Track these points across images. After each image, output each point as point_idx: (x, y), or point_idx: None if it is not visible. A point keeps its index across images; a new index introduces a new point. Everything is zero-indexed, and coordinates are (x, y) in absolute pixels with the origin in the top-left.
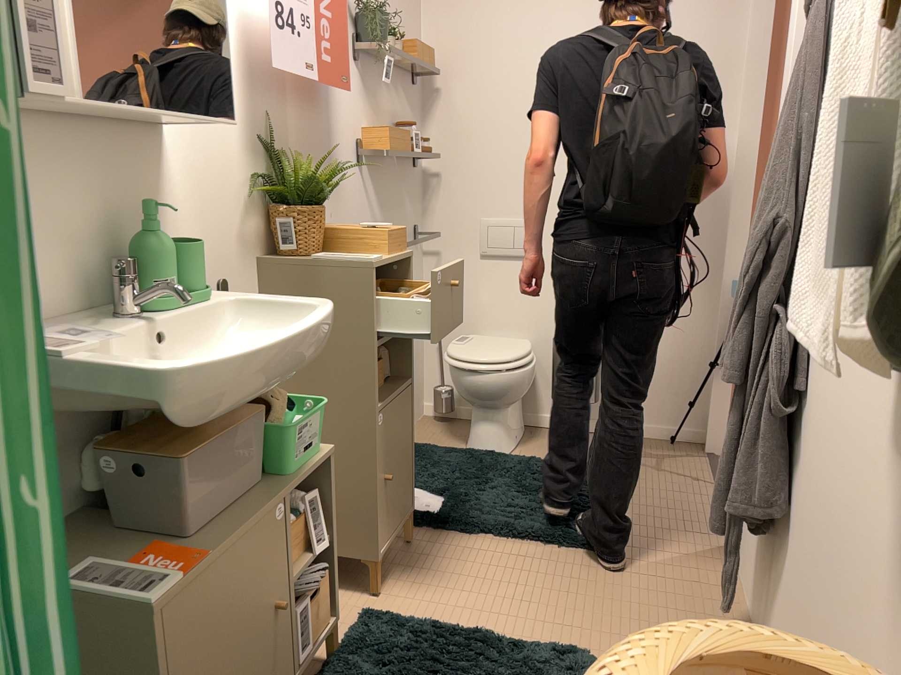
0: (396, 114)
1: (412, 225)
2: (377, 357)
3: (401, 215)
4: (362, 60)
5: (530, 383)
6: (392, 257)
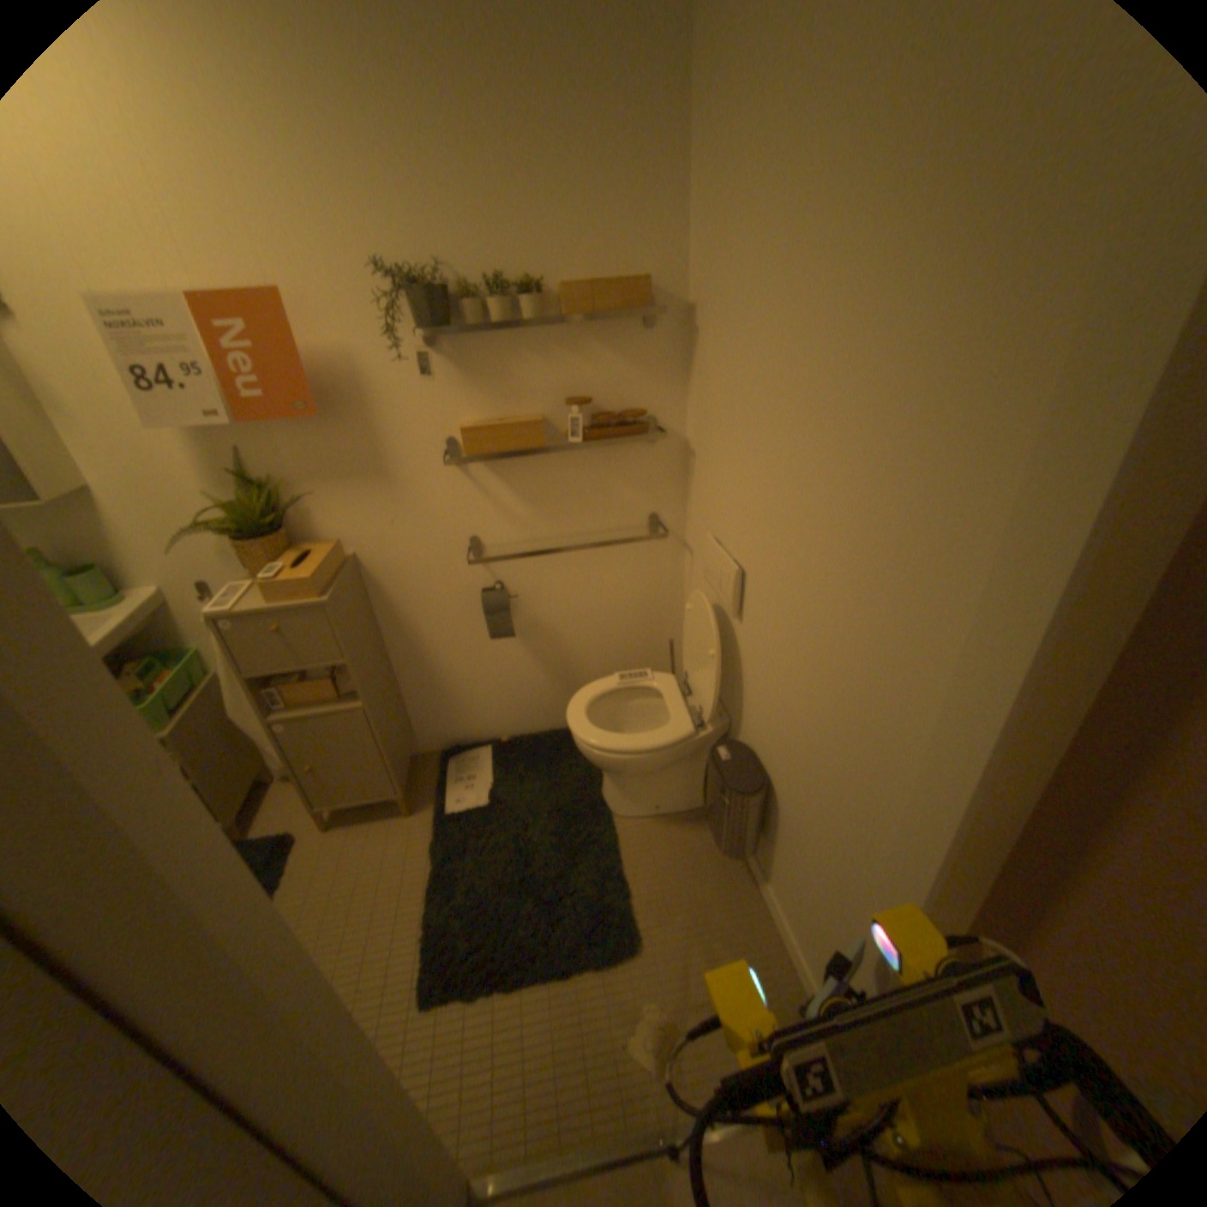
0: (575, 382)
1: (639, 515)
2: (244, 686)
3: (597, 507)
4: (449, 337)
5: (625, 773)
6: (263, 609)
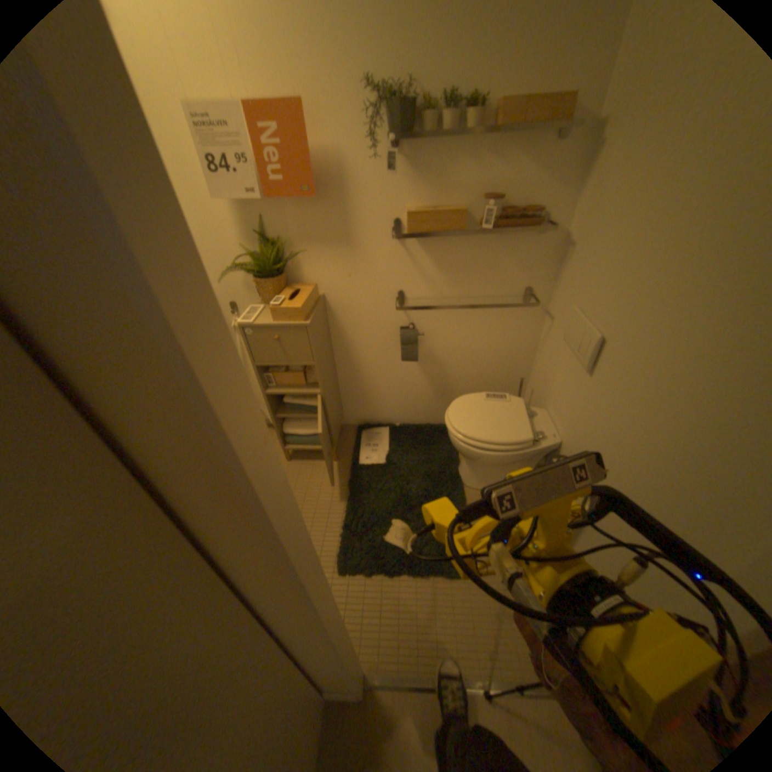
0: (493, 181)
1: (519, 287)
2: (255, 370)
3: (490, 278)
4: (409, 141)
5: (482, 462)
6: (271, 325)
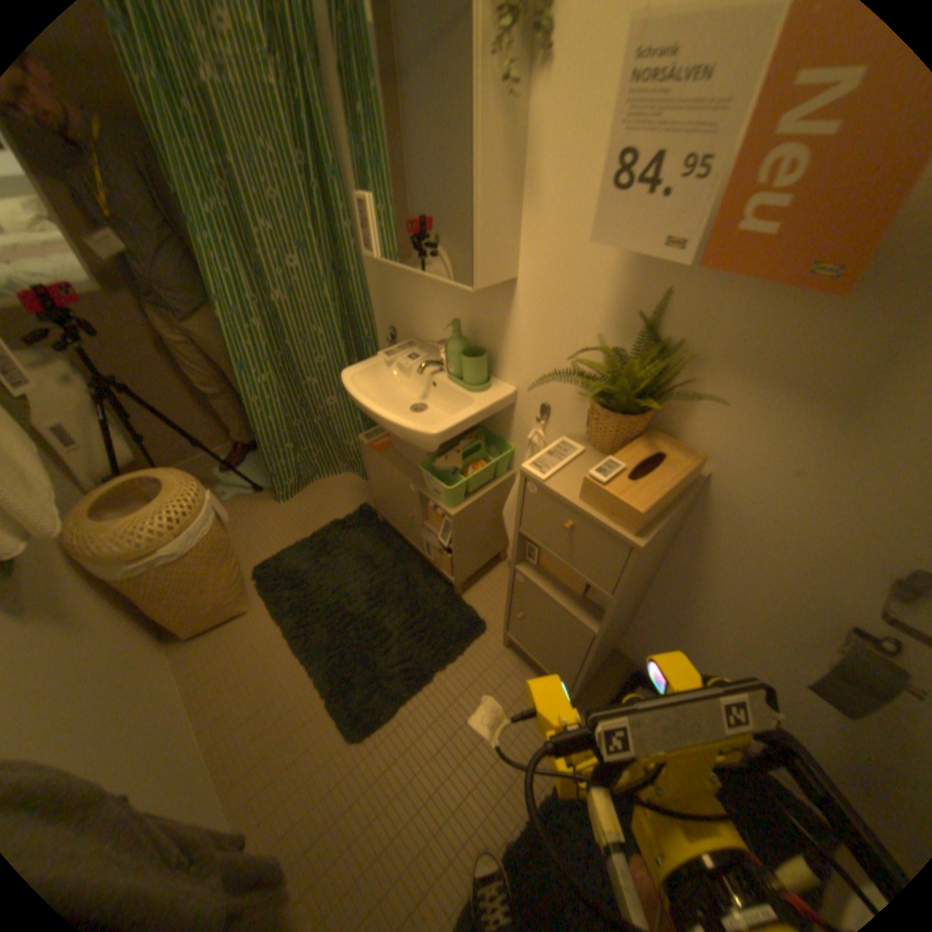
0: None
1: None
2: (515, 535)
3: None
4: None
5: None
6: (572, 501)
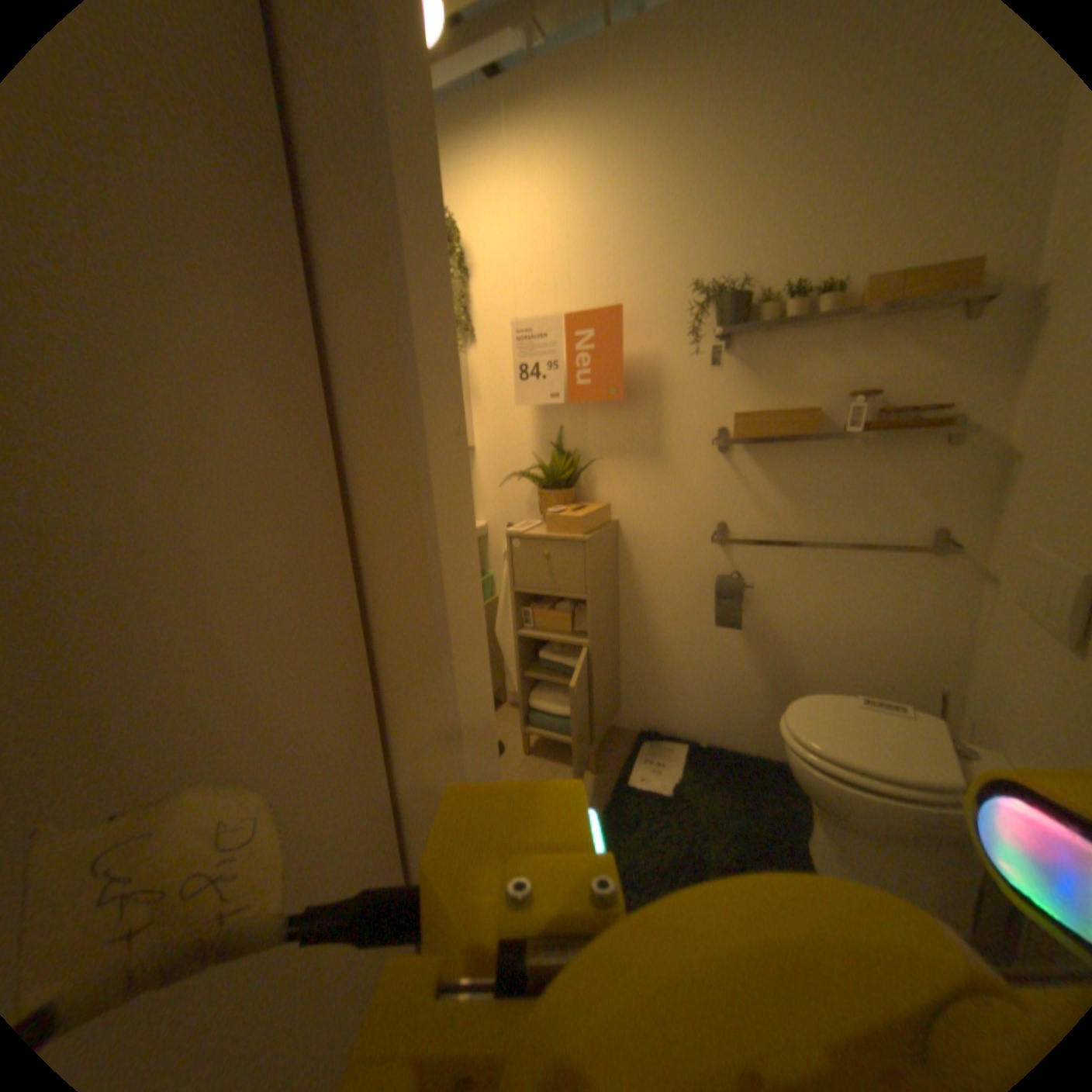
0: (868, 374)
1: (927, 526)
2: (513, 597)
3: (870, 508)
4: (745, 337)
5: (853, 817)
6: (544, 535)
